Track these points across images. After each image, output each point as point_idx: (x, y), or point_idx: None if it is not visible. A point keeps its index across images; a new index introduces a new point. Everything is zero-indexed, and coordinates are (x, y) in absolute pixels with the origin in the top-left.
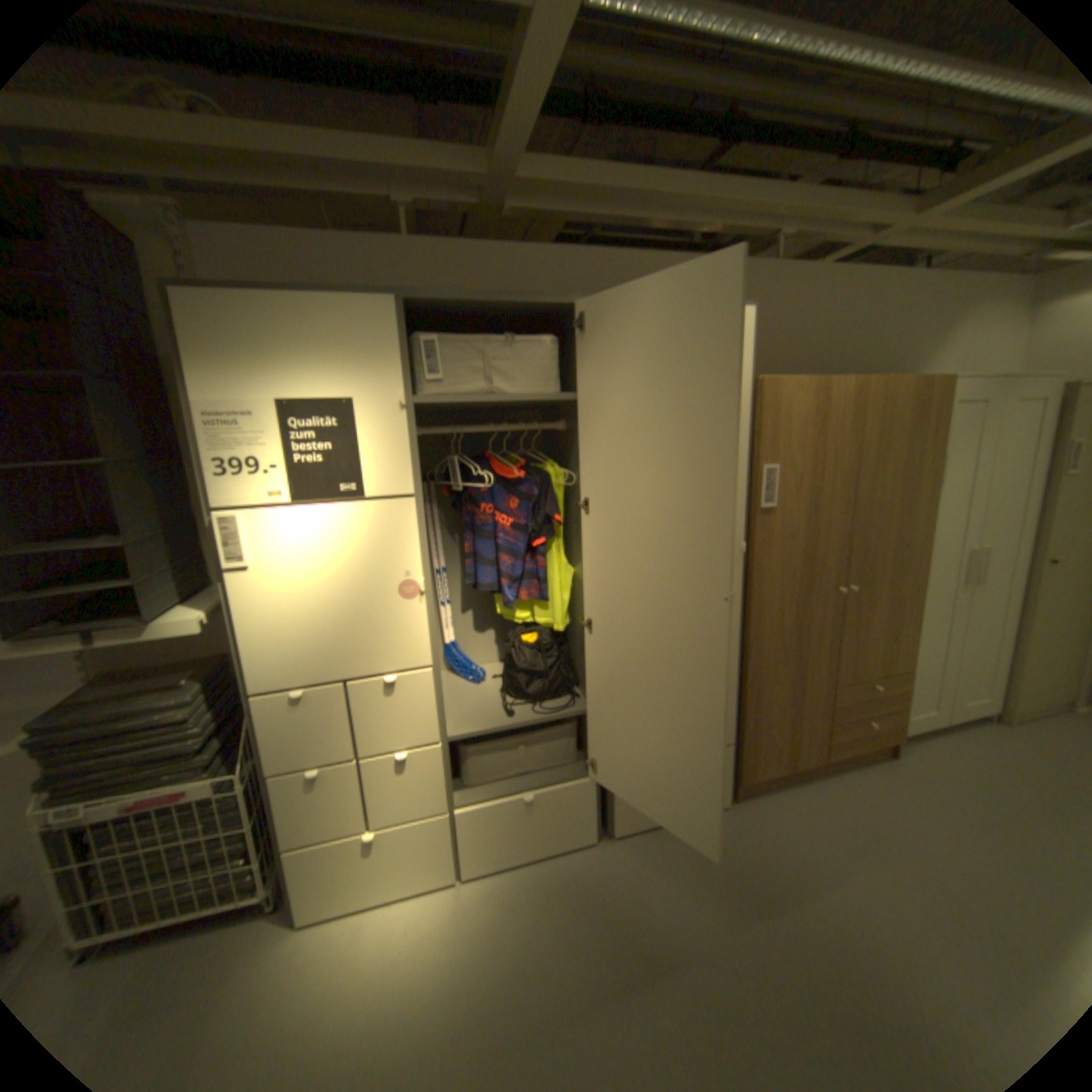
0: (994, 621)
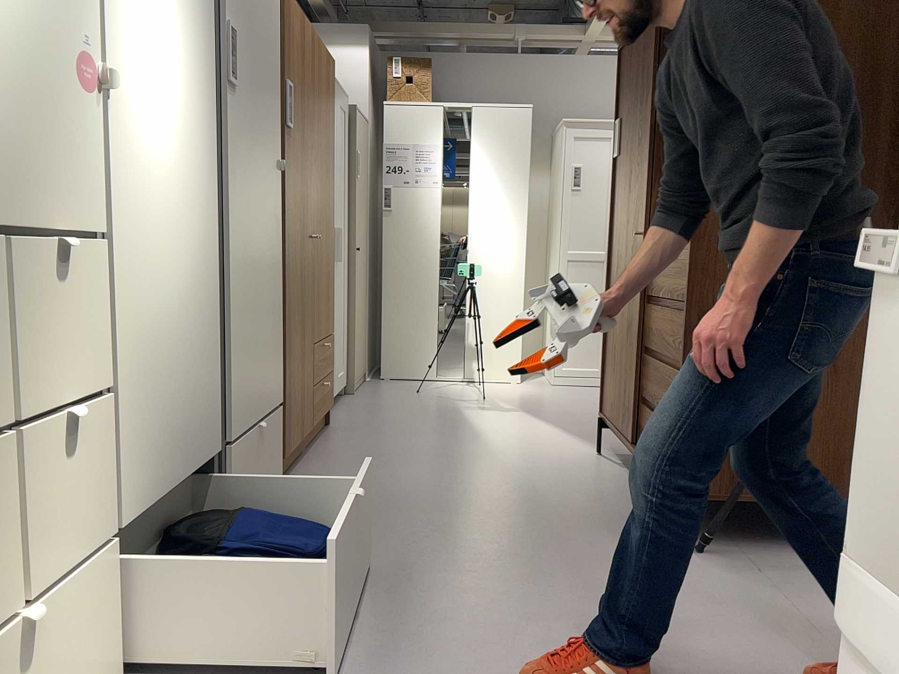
0: (340, 297)
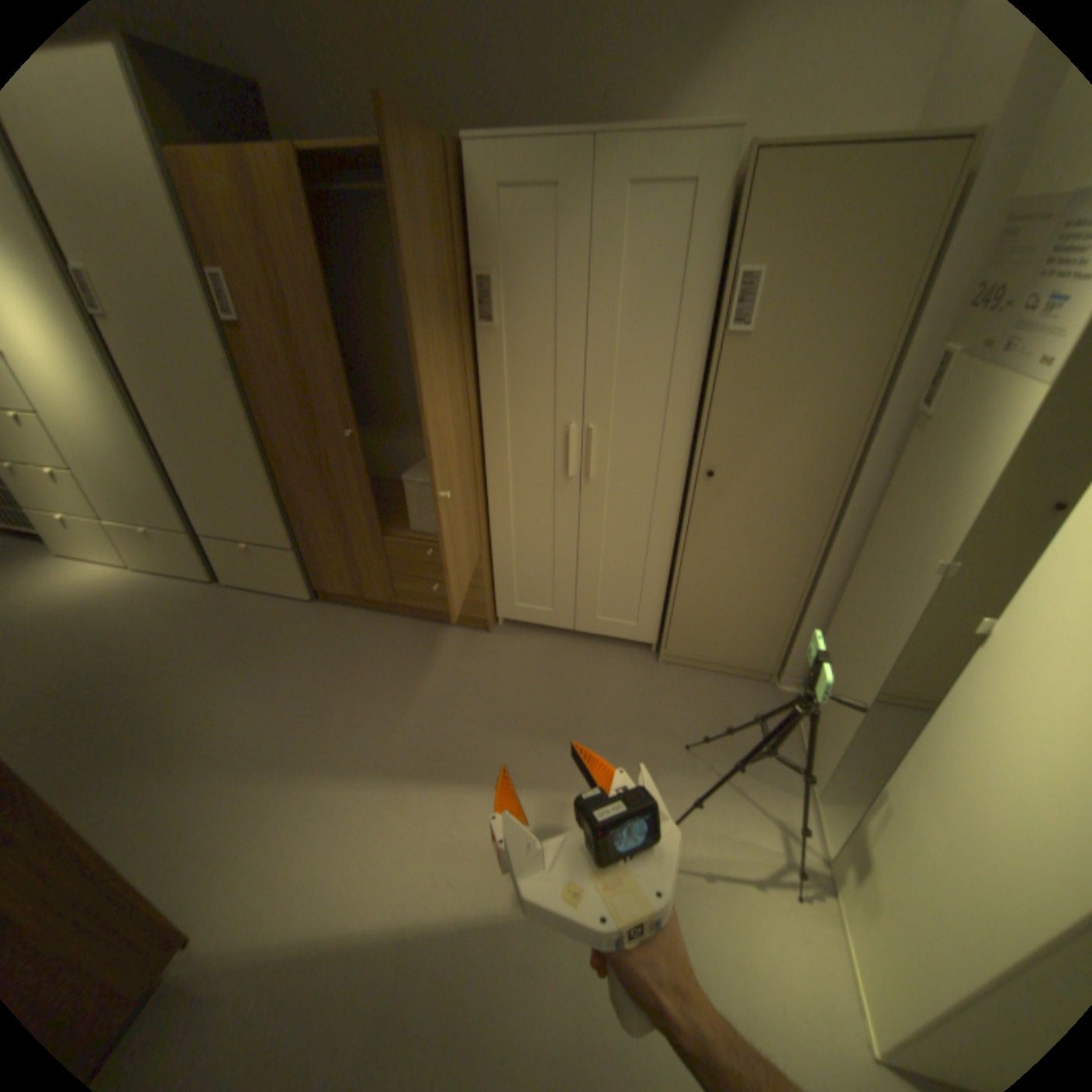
0: (627, 530)
